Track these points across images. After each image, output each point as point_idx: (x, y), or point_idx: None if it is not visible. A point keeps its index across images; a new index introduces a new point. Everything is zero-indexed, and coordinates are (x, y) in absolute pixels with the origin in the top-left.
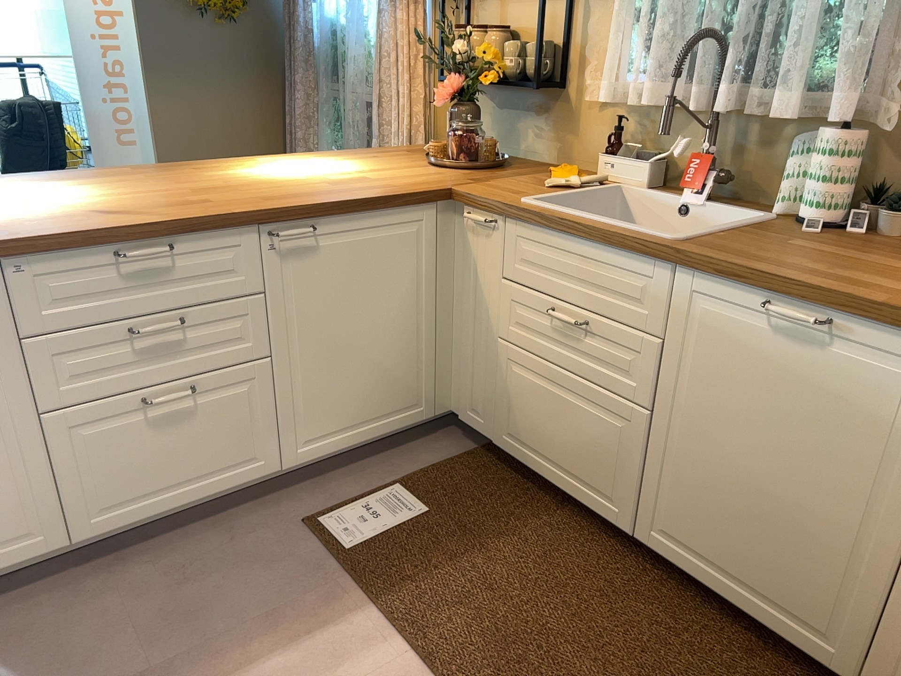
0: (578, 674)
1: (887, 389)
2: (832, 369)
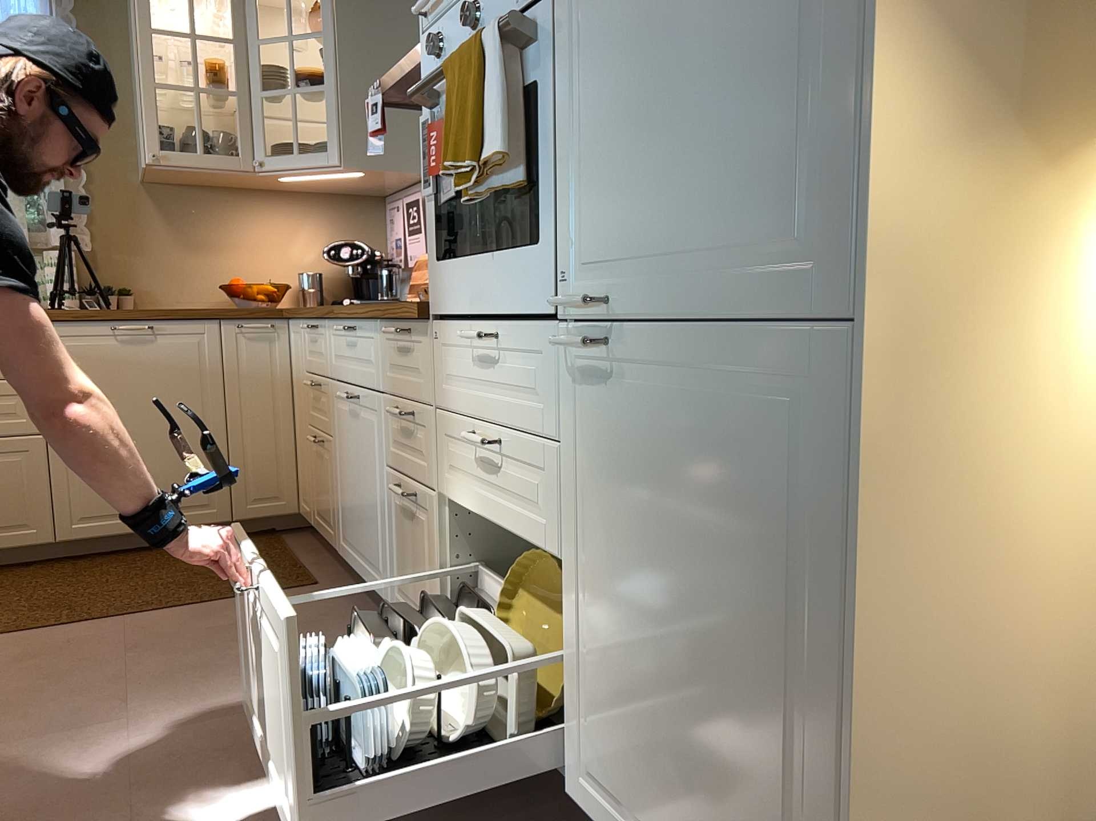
0: (112, 591)
1: (191, 351)
2: (161, 352)
